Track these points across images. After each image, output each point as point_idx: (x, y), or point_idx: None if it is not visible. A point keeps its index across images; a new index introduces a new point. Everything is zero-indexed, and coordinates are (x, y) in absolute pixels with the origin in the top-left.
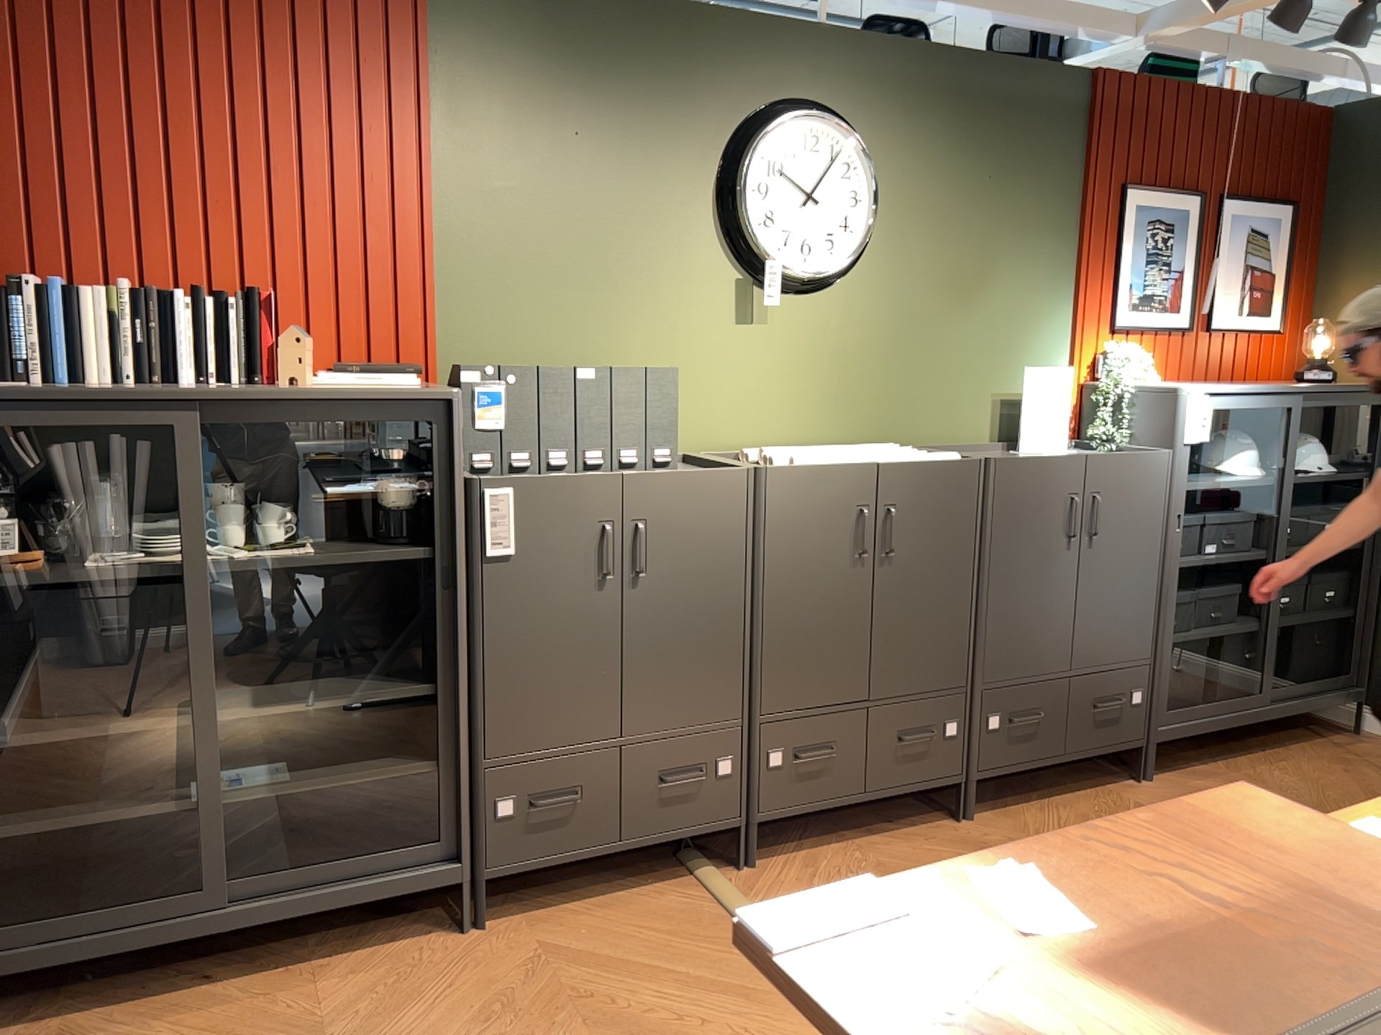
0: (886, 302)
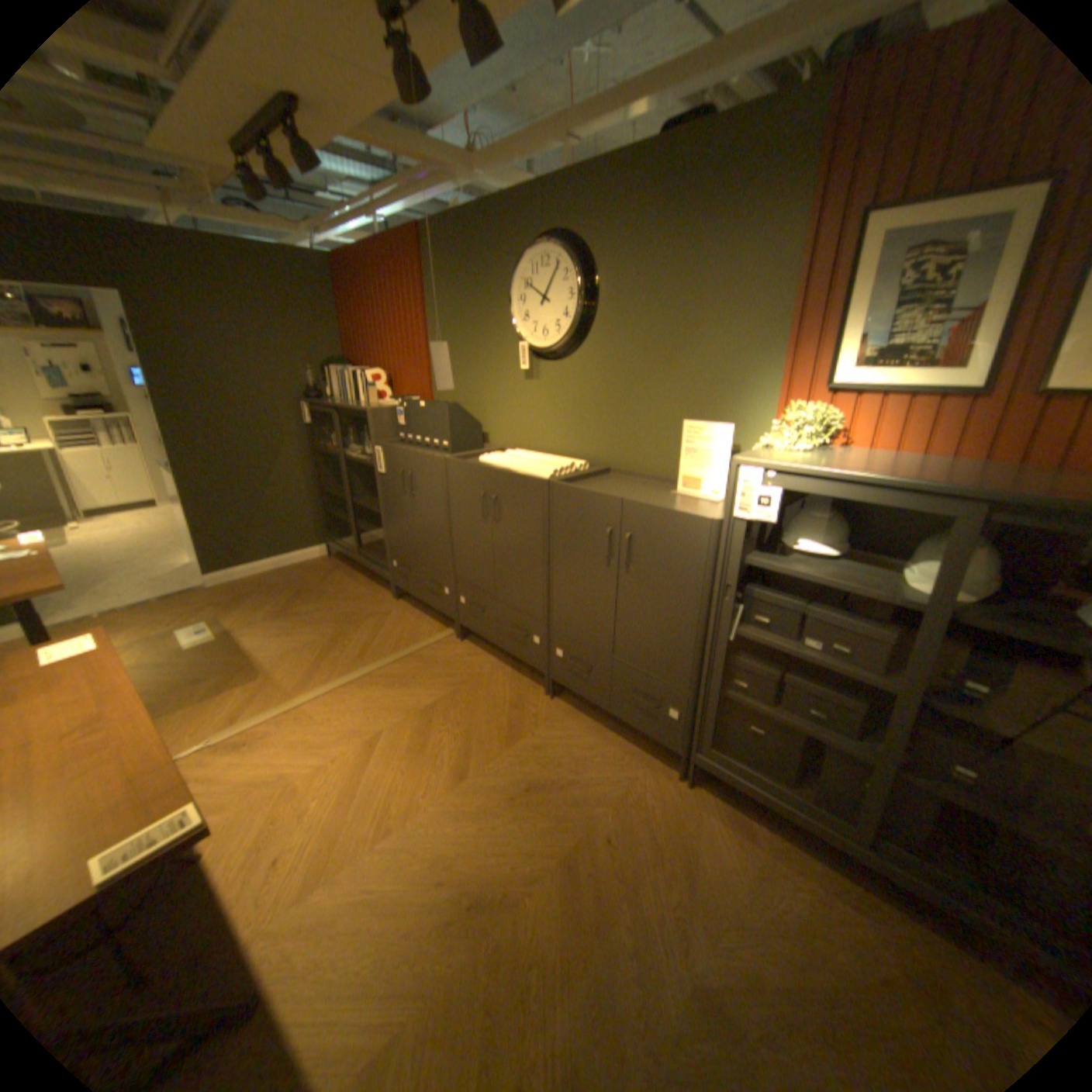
0: (605, 364)
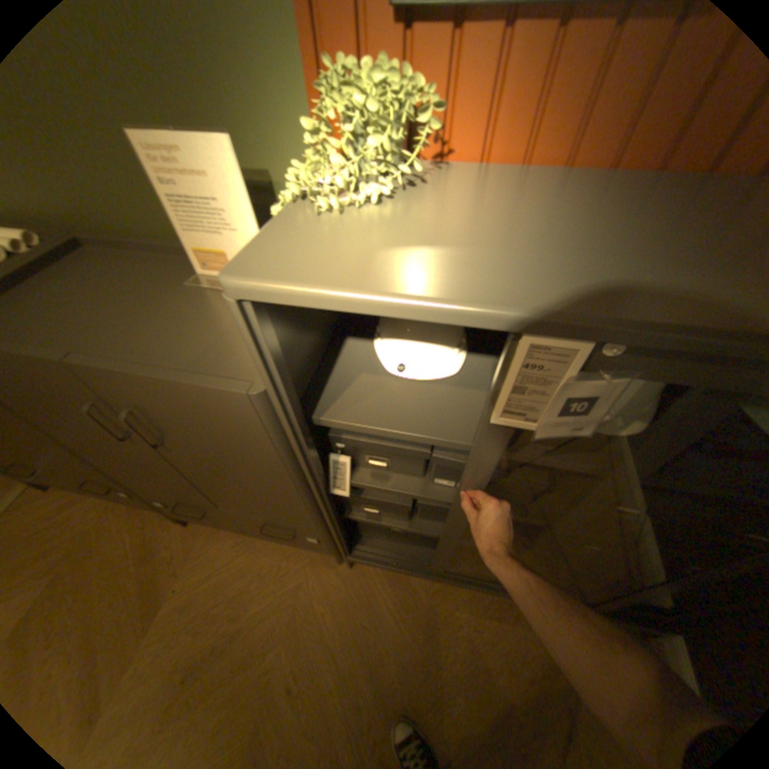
0: None
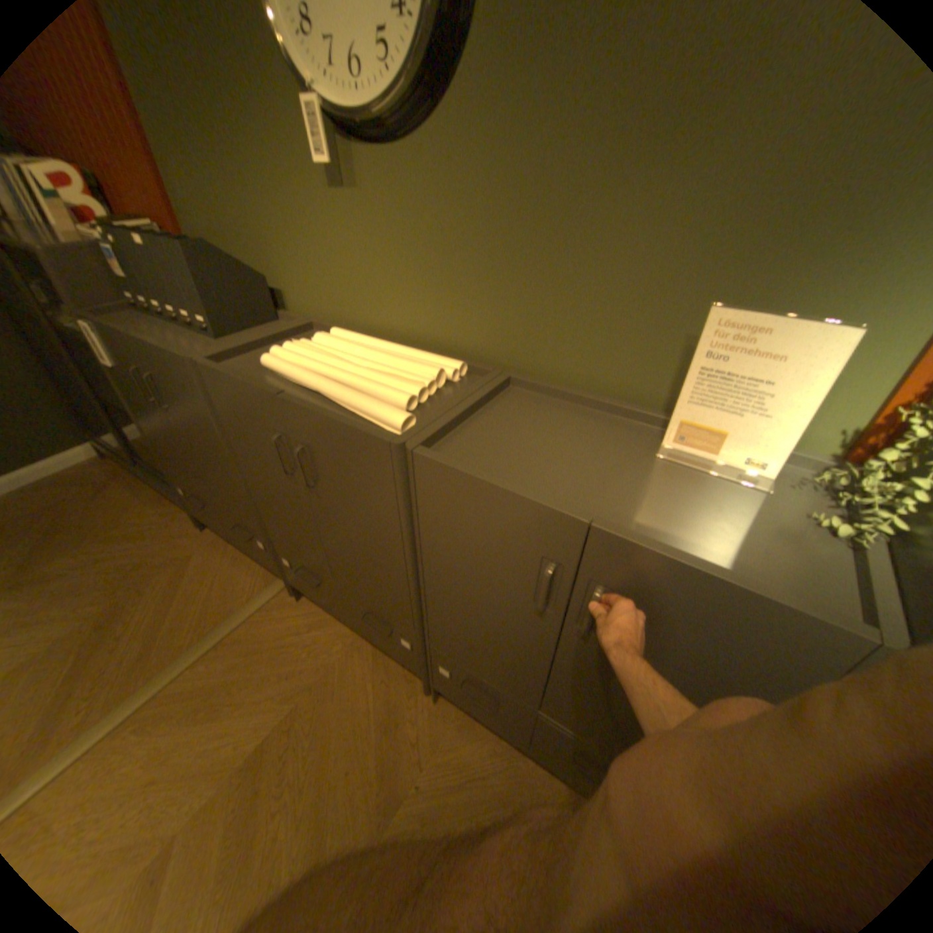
0: (500, 147)
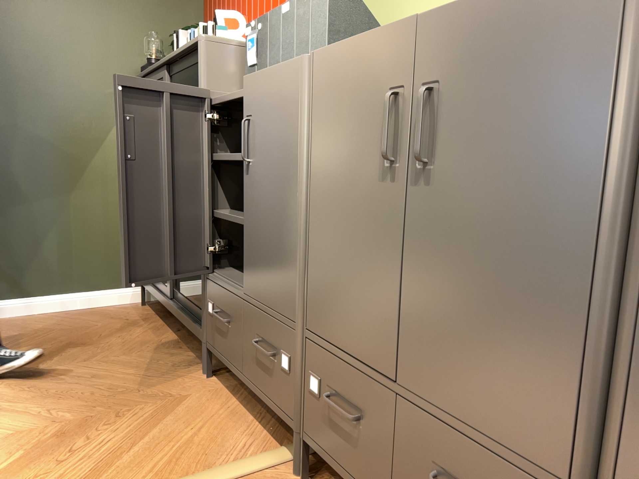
0: None
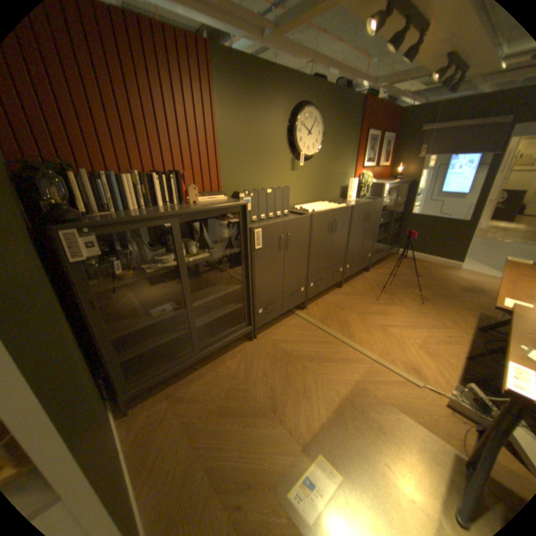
0: (322, 163)
